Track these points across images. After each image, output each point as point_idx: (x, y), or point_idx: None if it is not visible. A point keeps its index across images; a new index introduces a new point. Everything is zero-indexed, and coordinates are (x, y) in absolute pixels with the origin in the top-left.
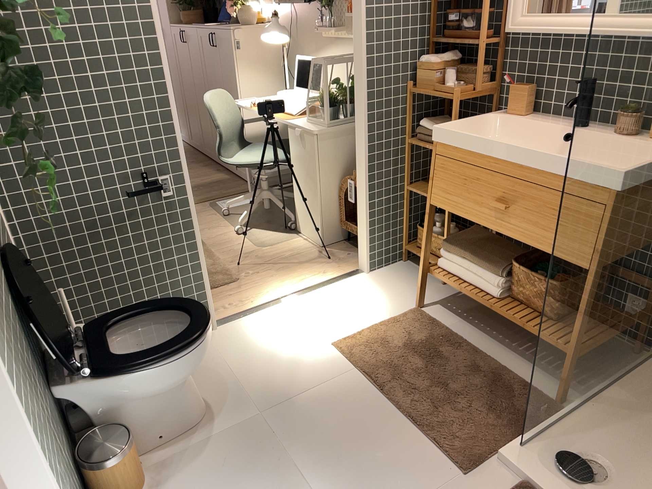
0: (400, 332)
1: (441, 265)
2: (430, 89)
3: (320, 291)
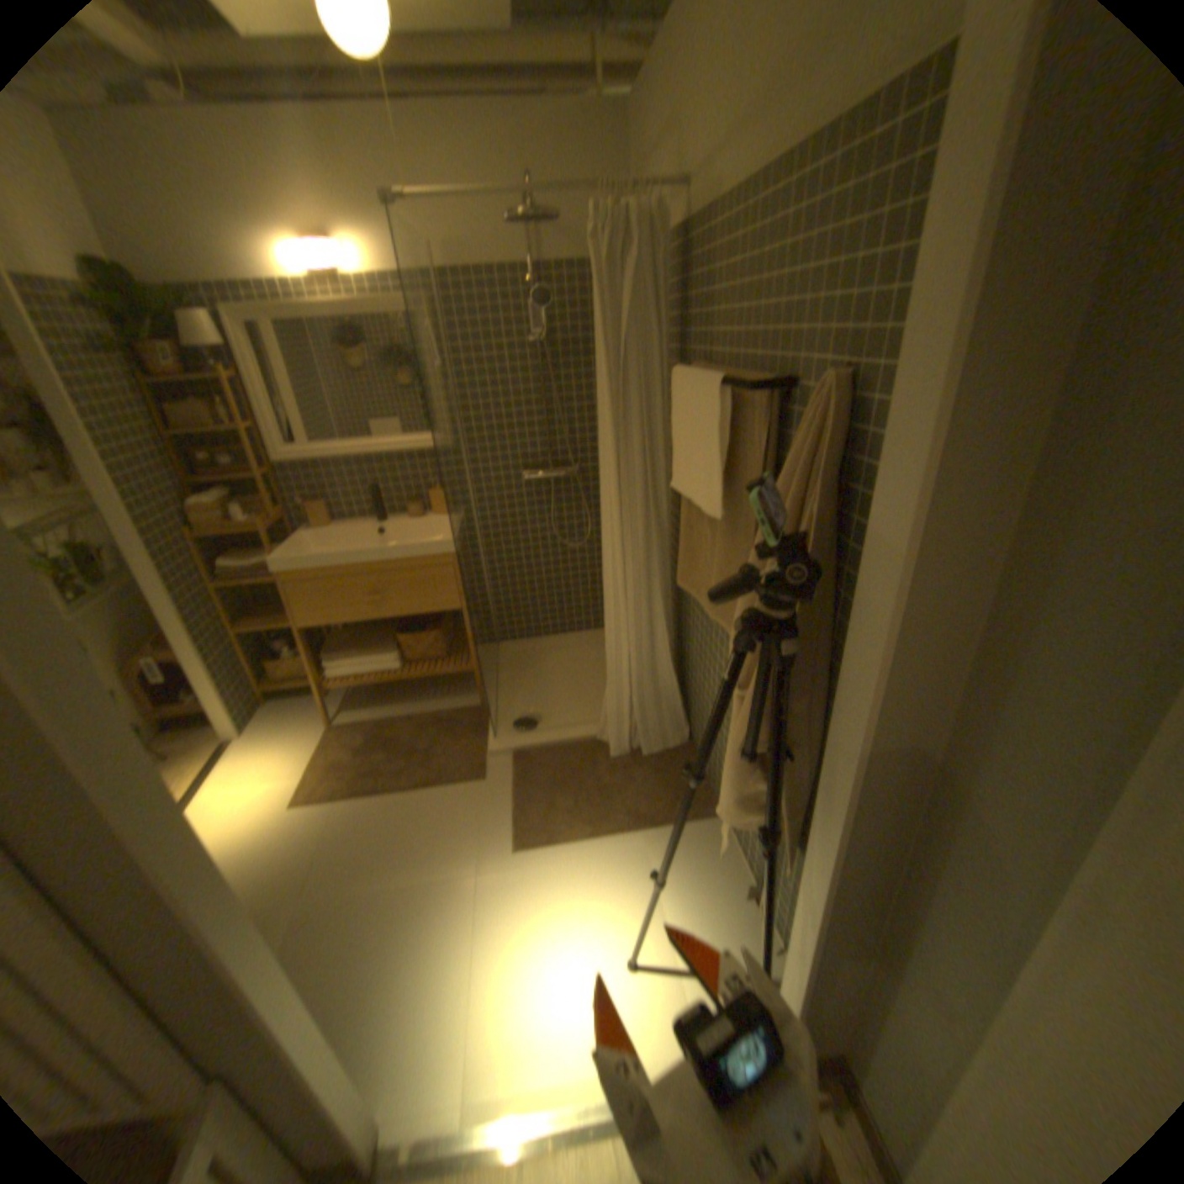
0: (335, 754)
1: (323, 681)
2: (216, 531)
3: (202, 792)
